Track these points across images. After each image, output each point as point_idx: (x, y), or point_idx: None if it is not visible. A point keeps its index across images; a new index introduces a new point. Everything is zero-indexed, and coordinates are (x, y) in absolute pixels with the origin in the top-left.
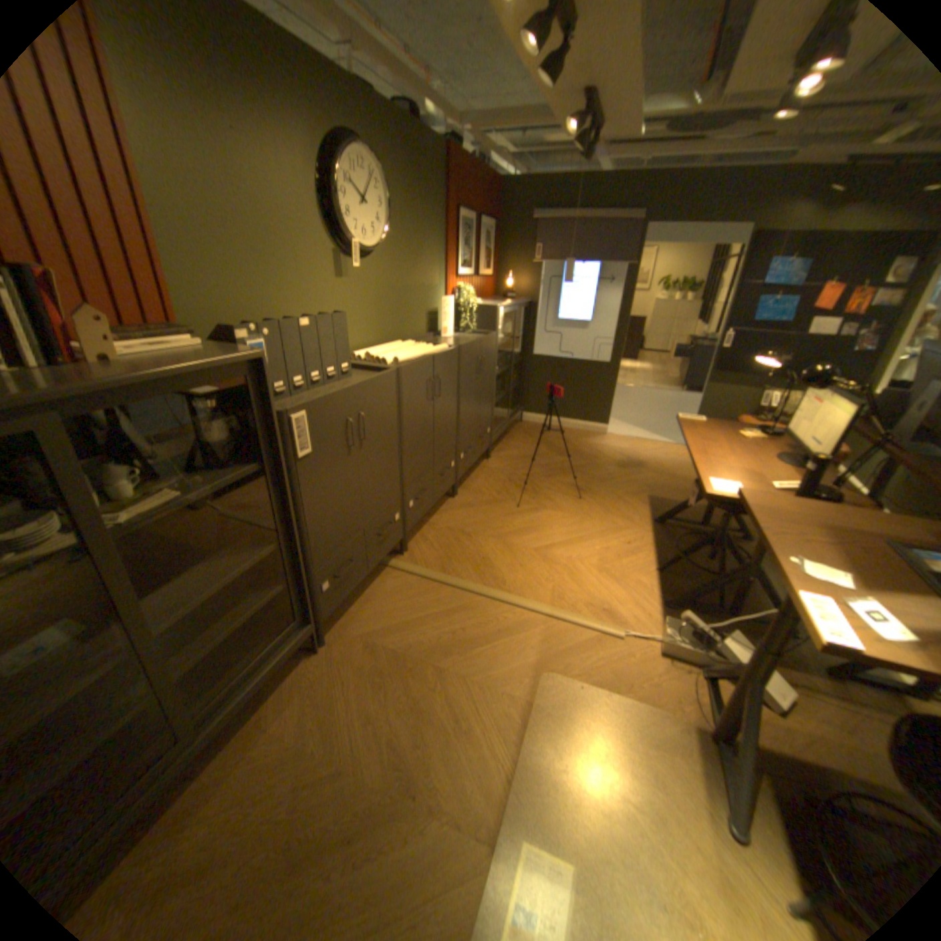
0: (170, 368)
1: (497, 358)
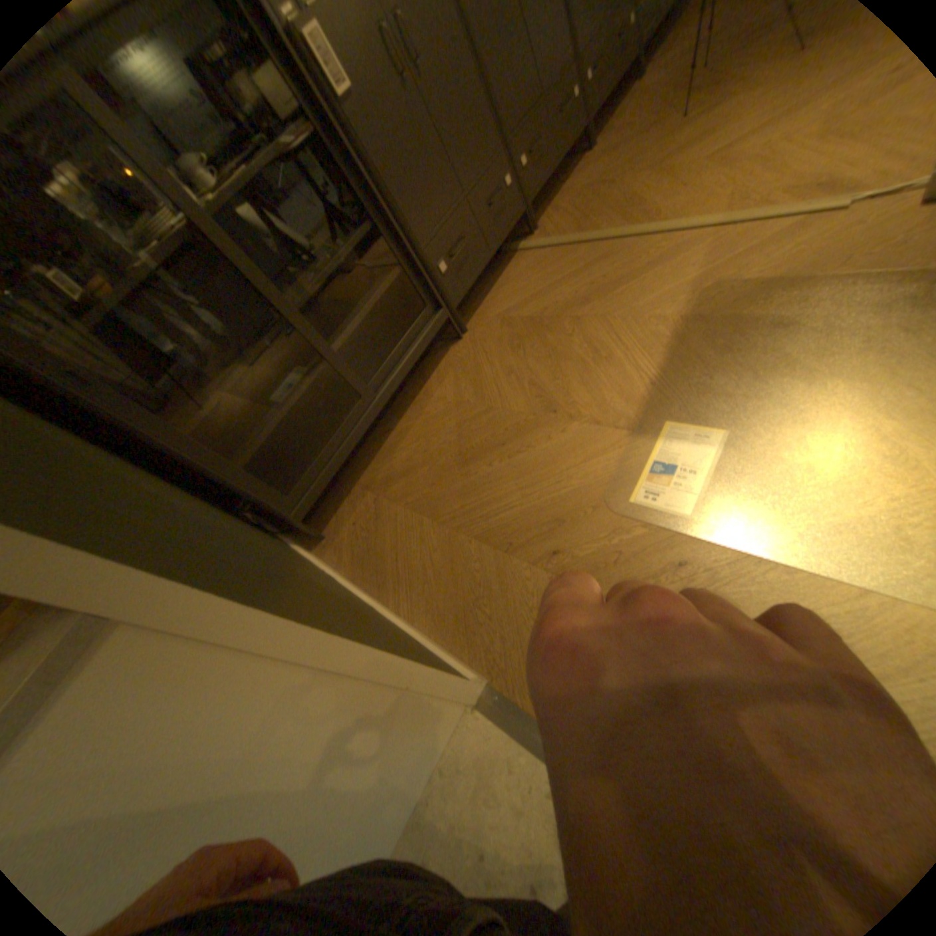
0: None
1: None
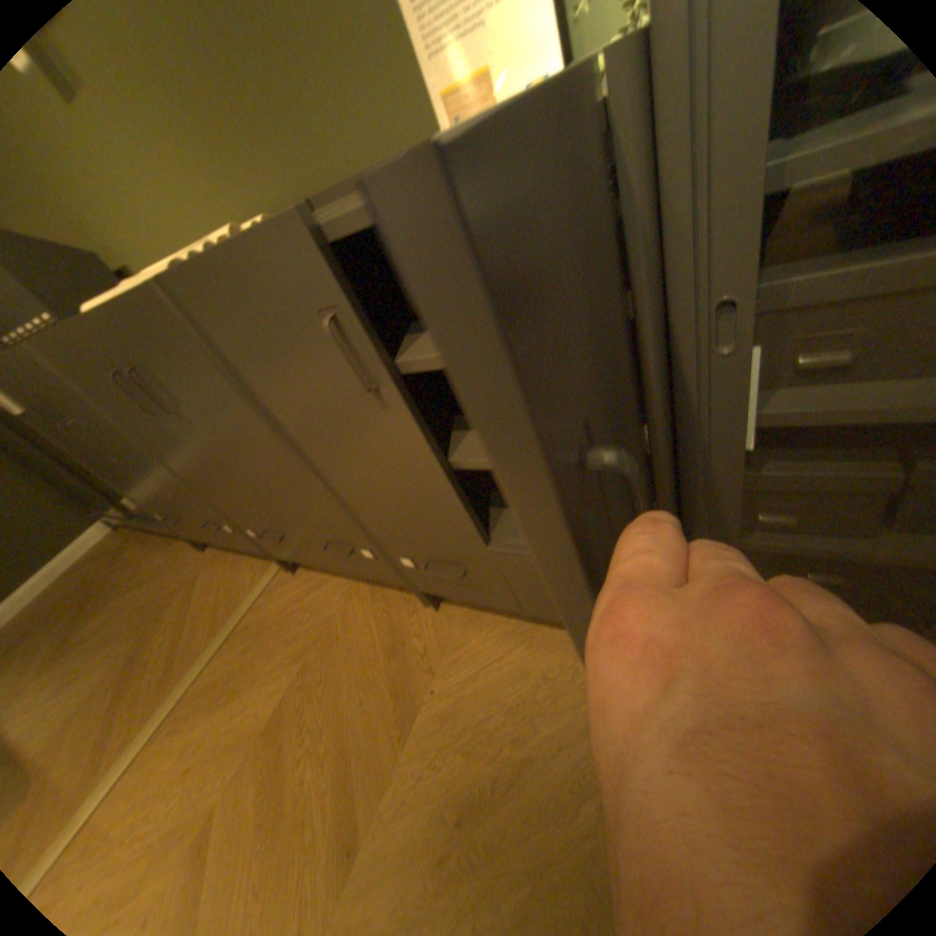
0: None
1: (729, 304)
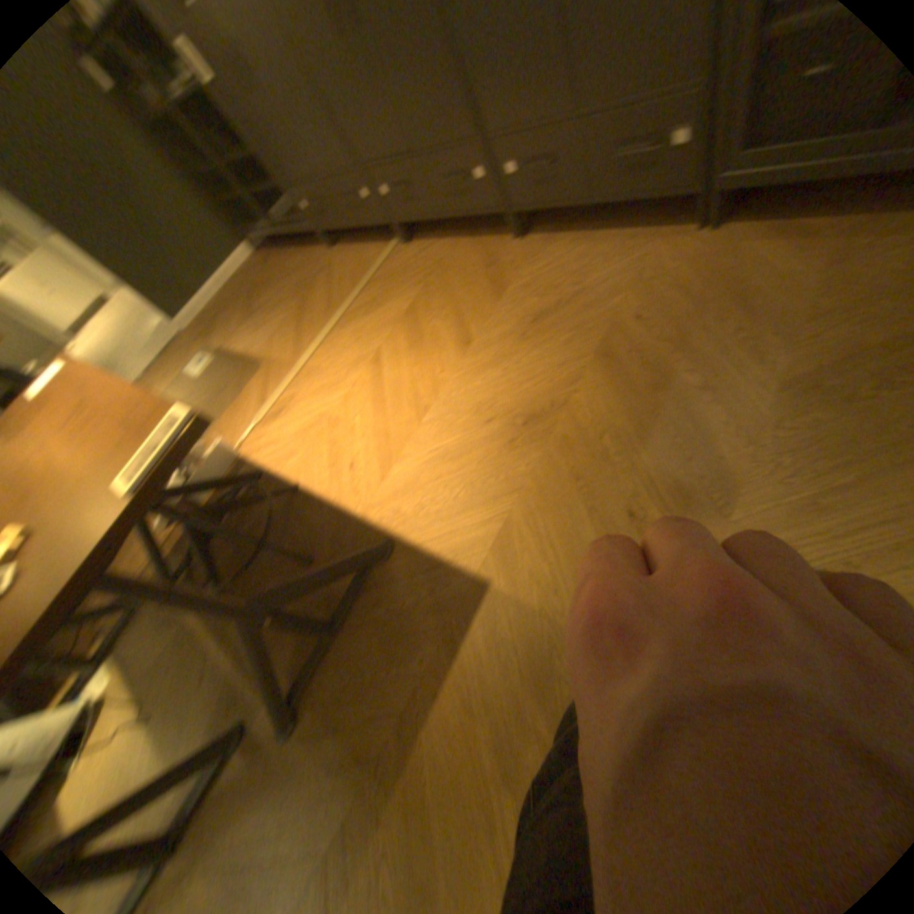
0: None
1: None
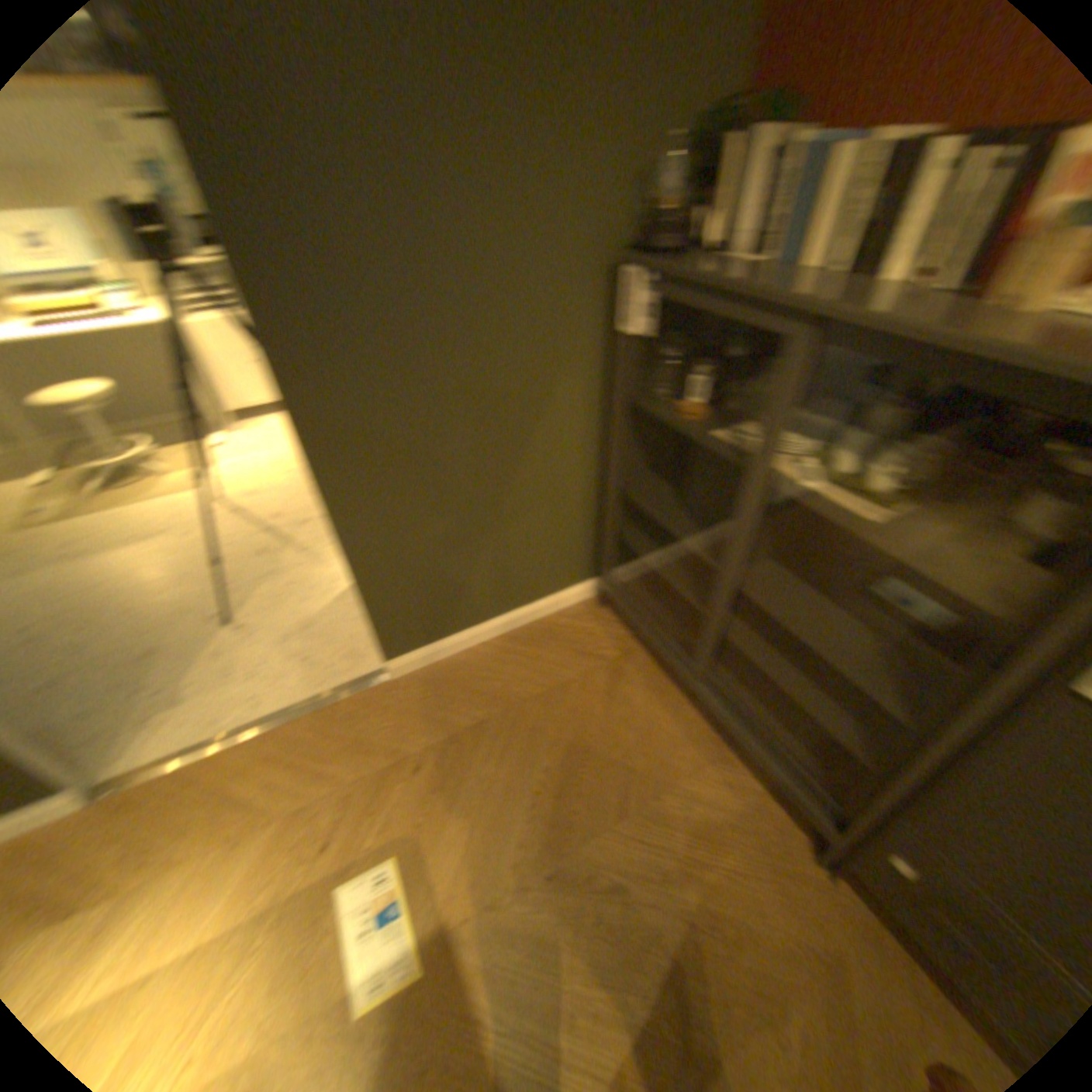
0: (959, 335)
1: None
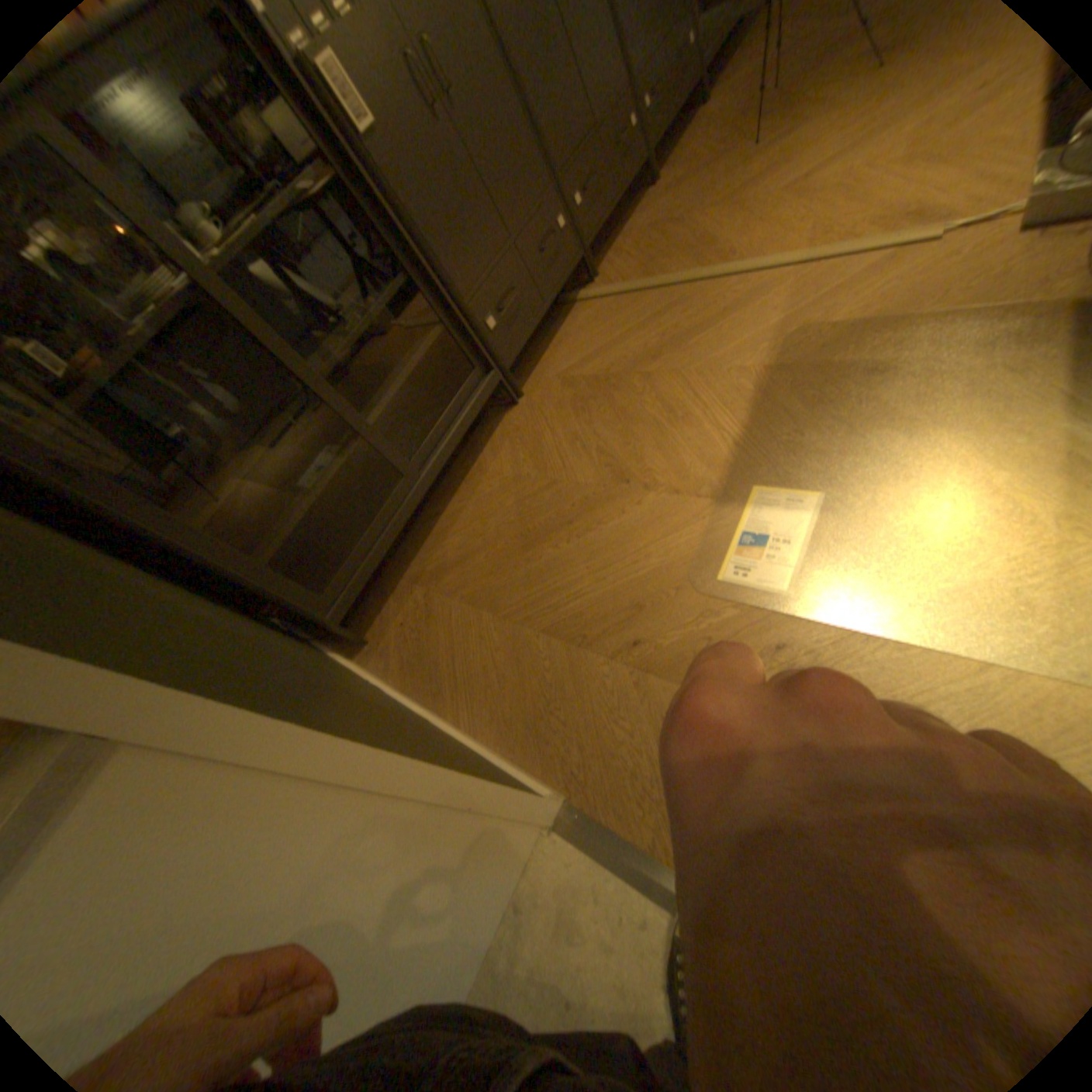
0: None
1: None
